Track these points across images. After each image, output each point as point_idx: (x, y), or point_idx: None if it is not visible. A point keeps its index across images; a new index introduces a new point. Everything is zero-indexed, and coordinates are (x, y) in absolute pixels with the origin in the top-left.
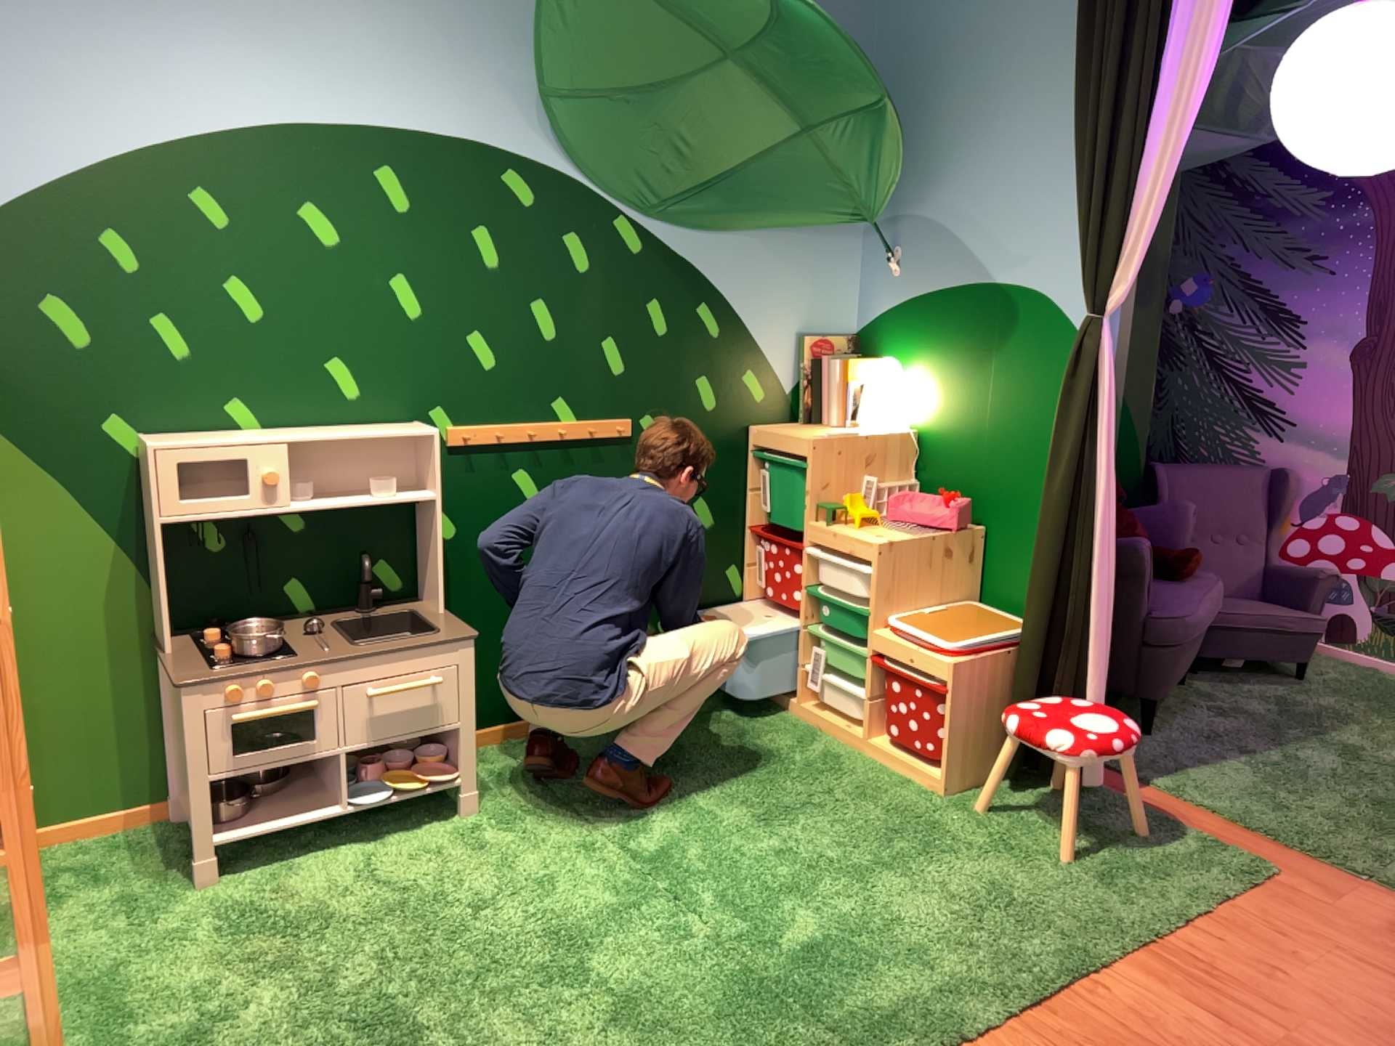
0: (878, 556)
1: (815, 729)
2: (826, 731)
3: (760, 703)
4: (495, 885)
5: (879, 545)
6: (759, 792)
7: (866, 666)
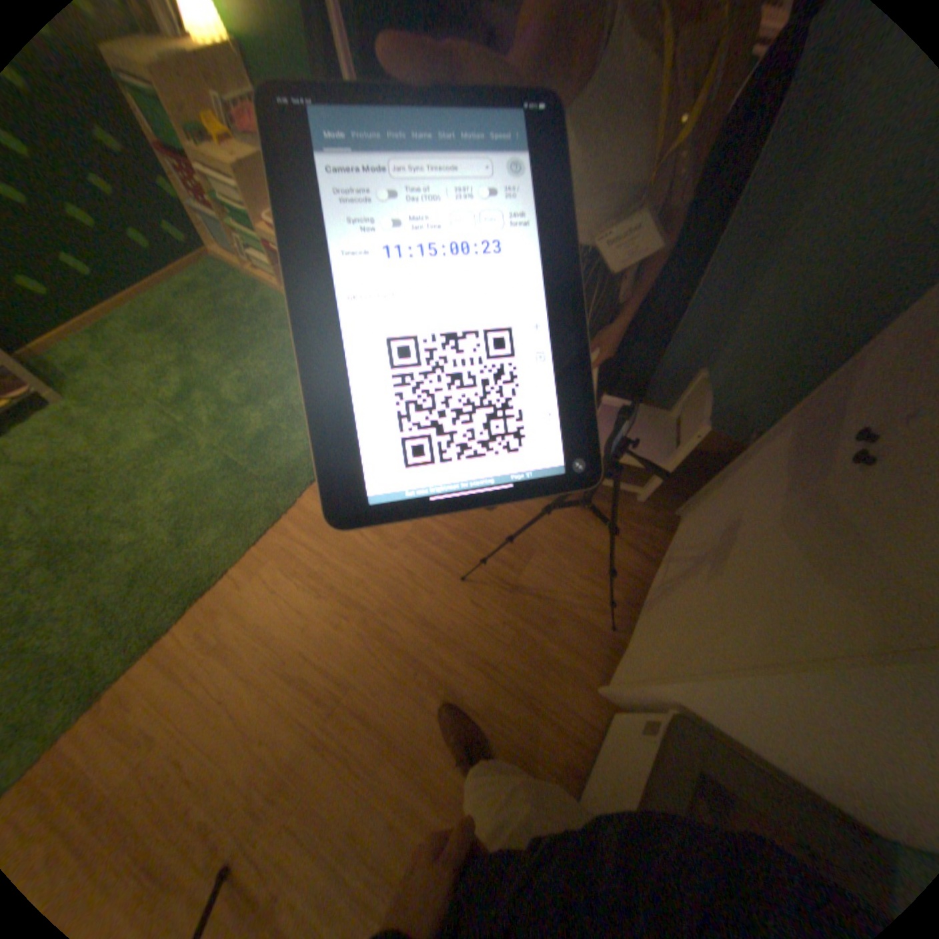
0: (232, 175)
1: (254, 282)
2: (259, 283)
3: (221, 268)
4: (84, 445)
5: (228, 167)
6: (225, 339)
7: (262, 245)
